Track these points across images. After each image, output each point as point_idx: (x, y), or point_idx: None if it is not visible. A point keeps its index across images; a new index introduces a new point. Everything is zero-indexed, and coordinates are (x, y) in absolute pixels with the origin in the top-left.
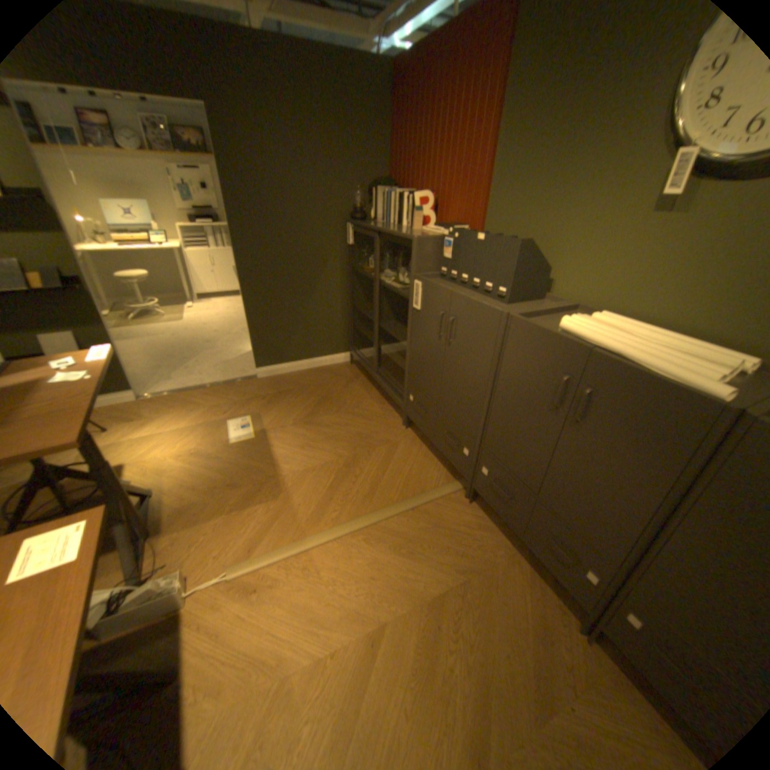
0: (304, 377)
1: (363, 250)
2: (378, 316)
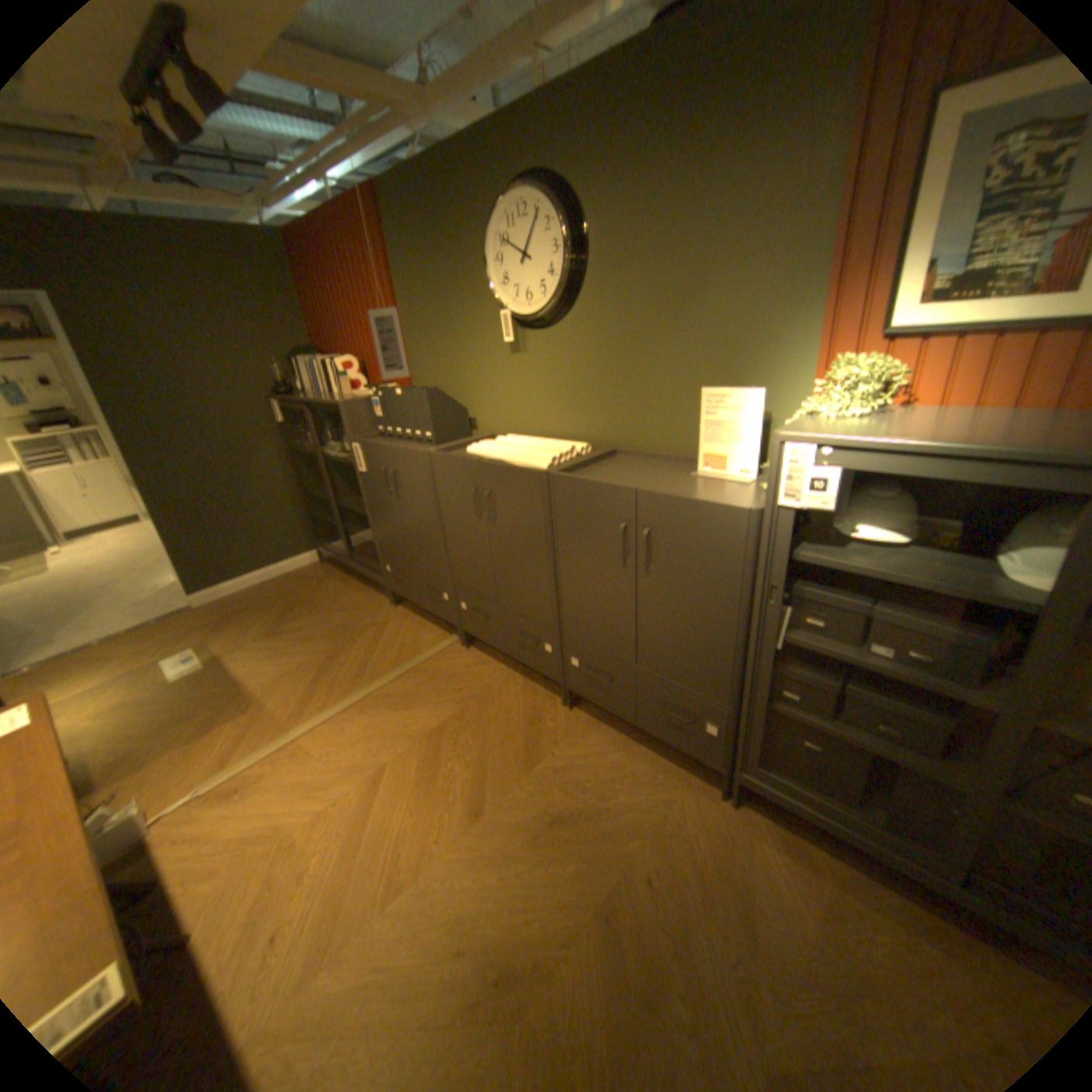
0: (260, 591)
1: (299, 427)
2: (336, 495)
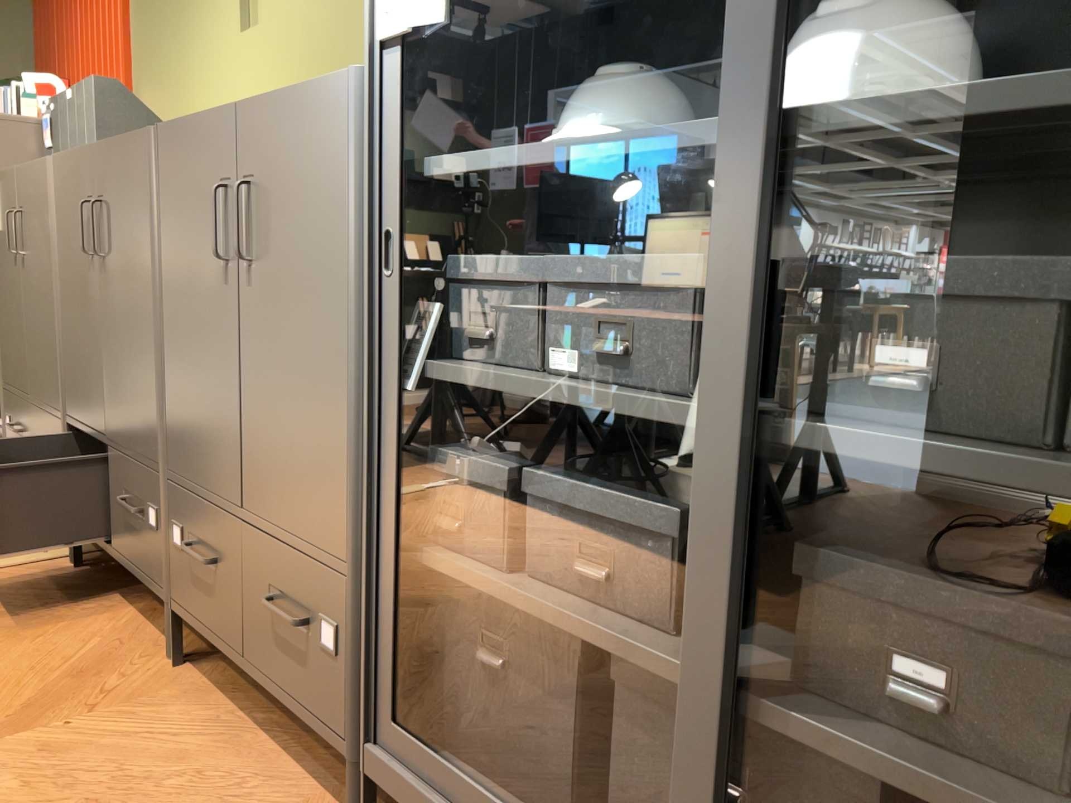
0: None
1: None
2: None
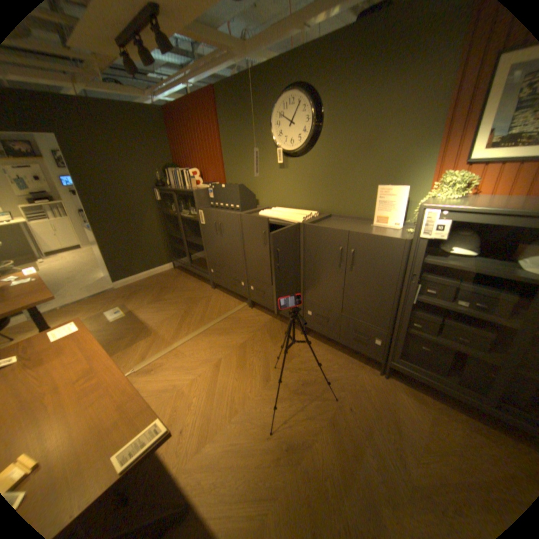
0: (147, 282)
1: (167, 203)
2: (185, 236)
